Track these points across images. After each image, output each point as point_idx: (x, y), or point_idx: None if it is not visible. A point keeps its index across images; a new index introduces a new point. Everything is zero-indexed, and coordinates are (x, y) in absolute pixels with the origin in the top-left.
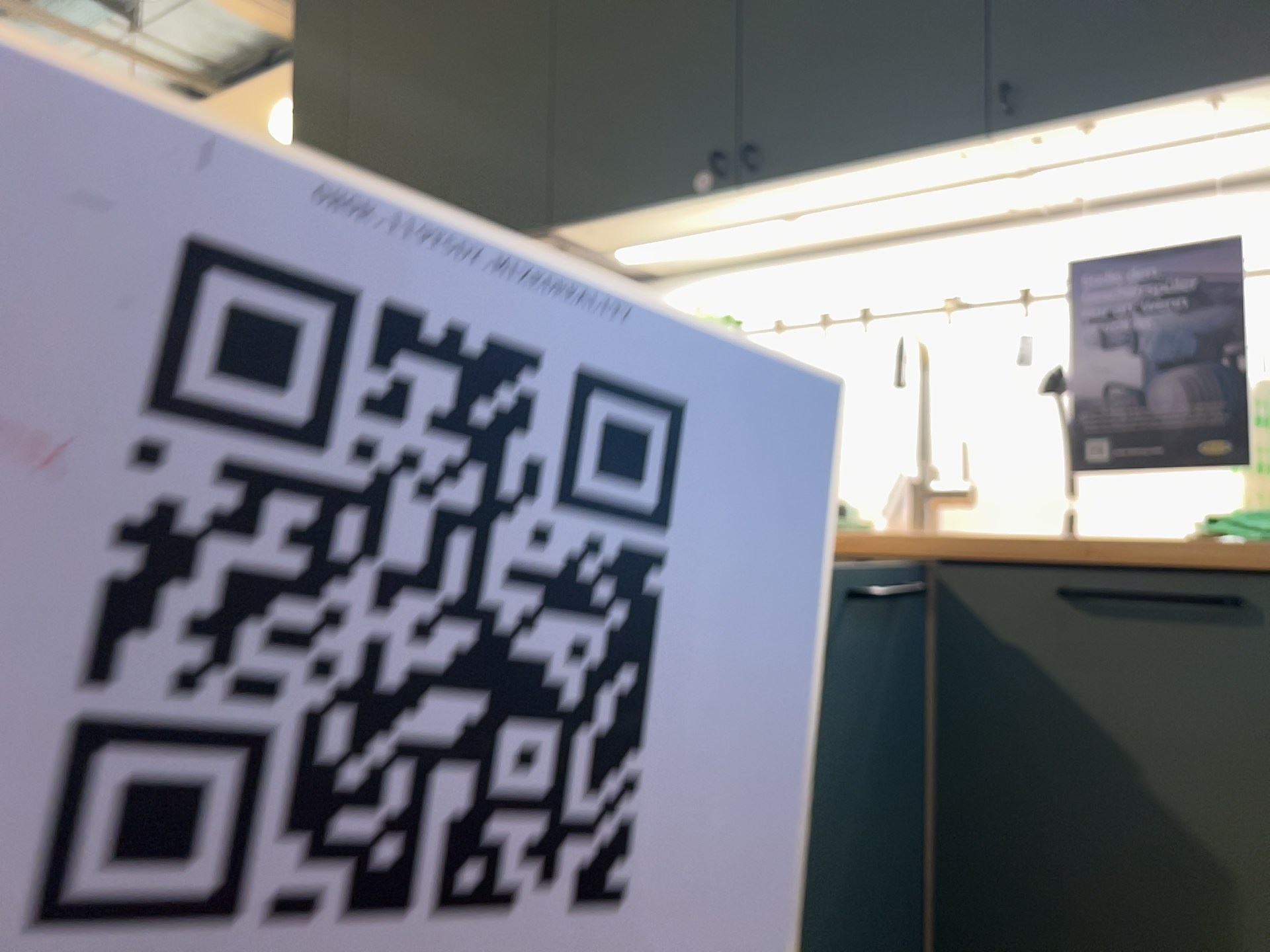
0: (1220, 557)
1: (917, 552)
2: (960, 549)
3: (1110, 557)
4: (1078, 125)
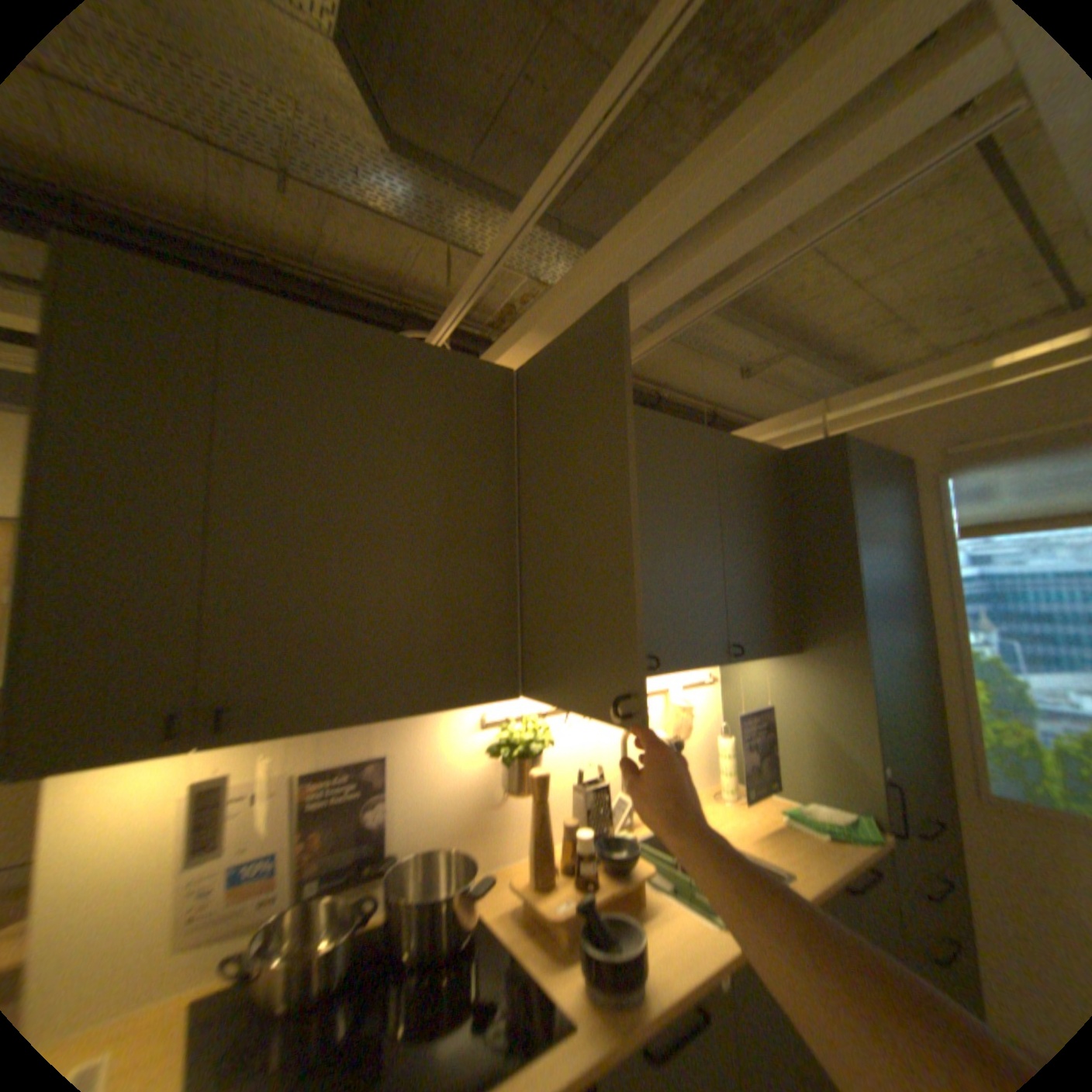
0: (874, 860)
1: (823, 898)
2: (834, 890)
3: (857, 872)
4: (742, 660)
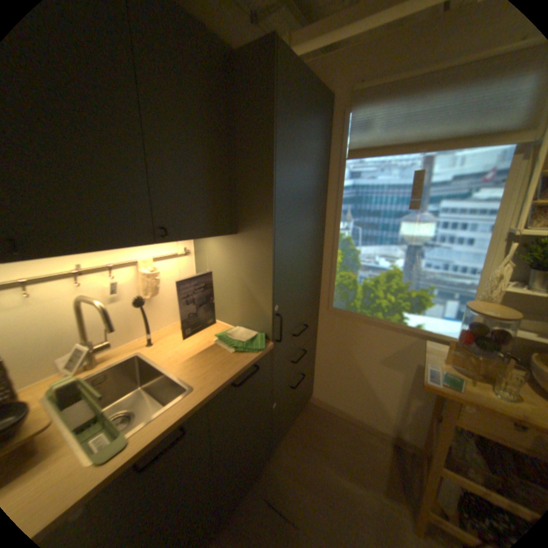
0: (254, 362)
1: (203, 403)
2: (214, 394)
3: (239, 373)
4: (176, 240)
